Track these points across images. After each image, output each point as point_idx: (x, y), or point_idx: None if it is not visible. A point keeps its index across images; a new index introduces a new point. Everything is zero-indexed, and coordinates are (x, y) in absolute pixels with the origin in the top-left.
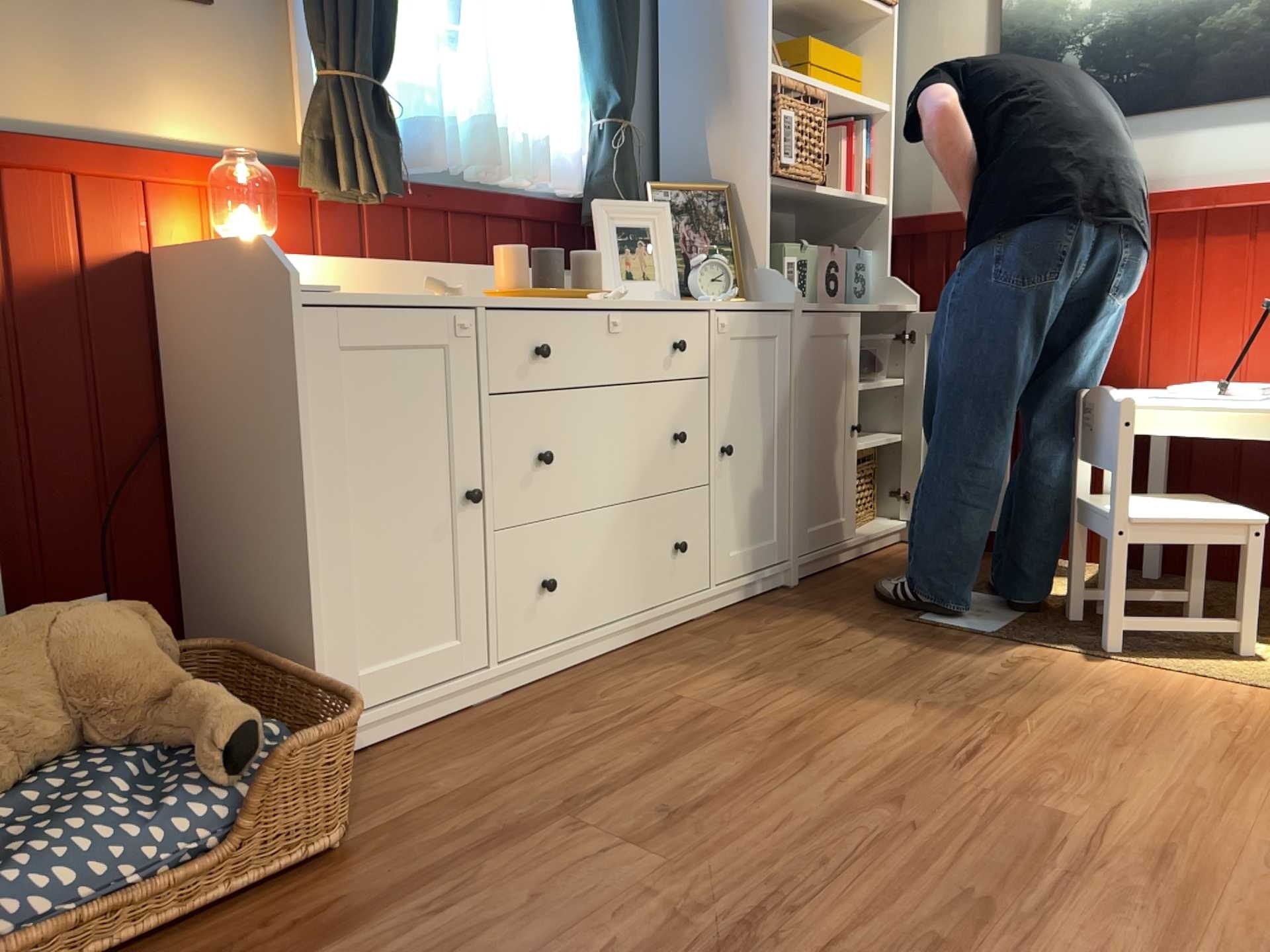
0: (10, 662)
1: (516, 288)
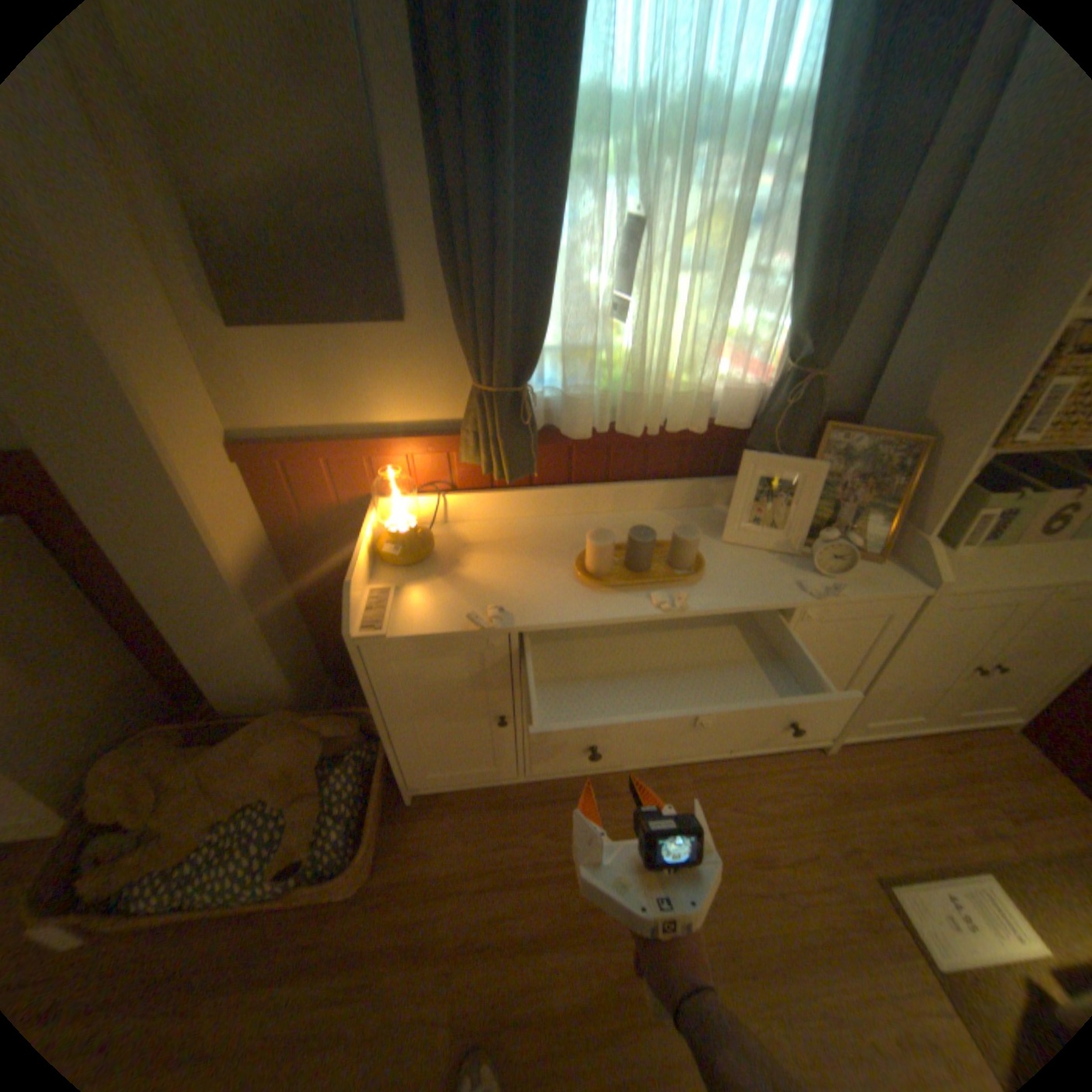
0: (237, 766)
1: (592, 576)
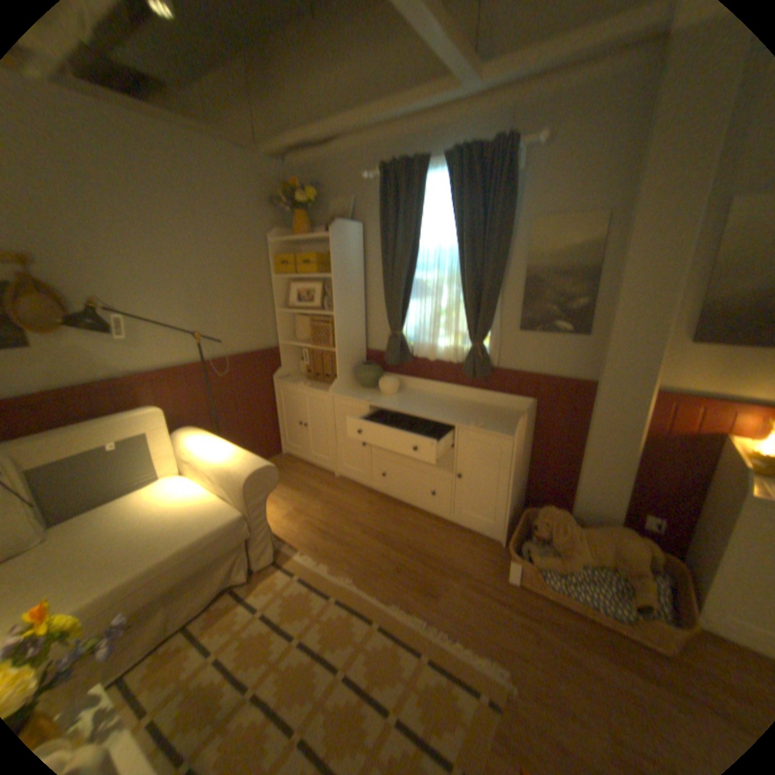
0: (609, 542)
1: None
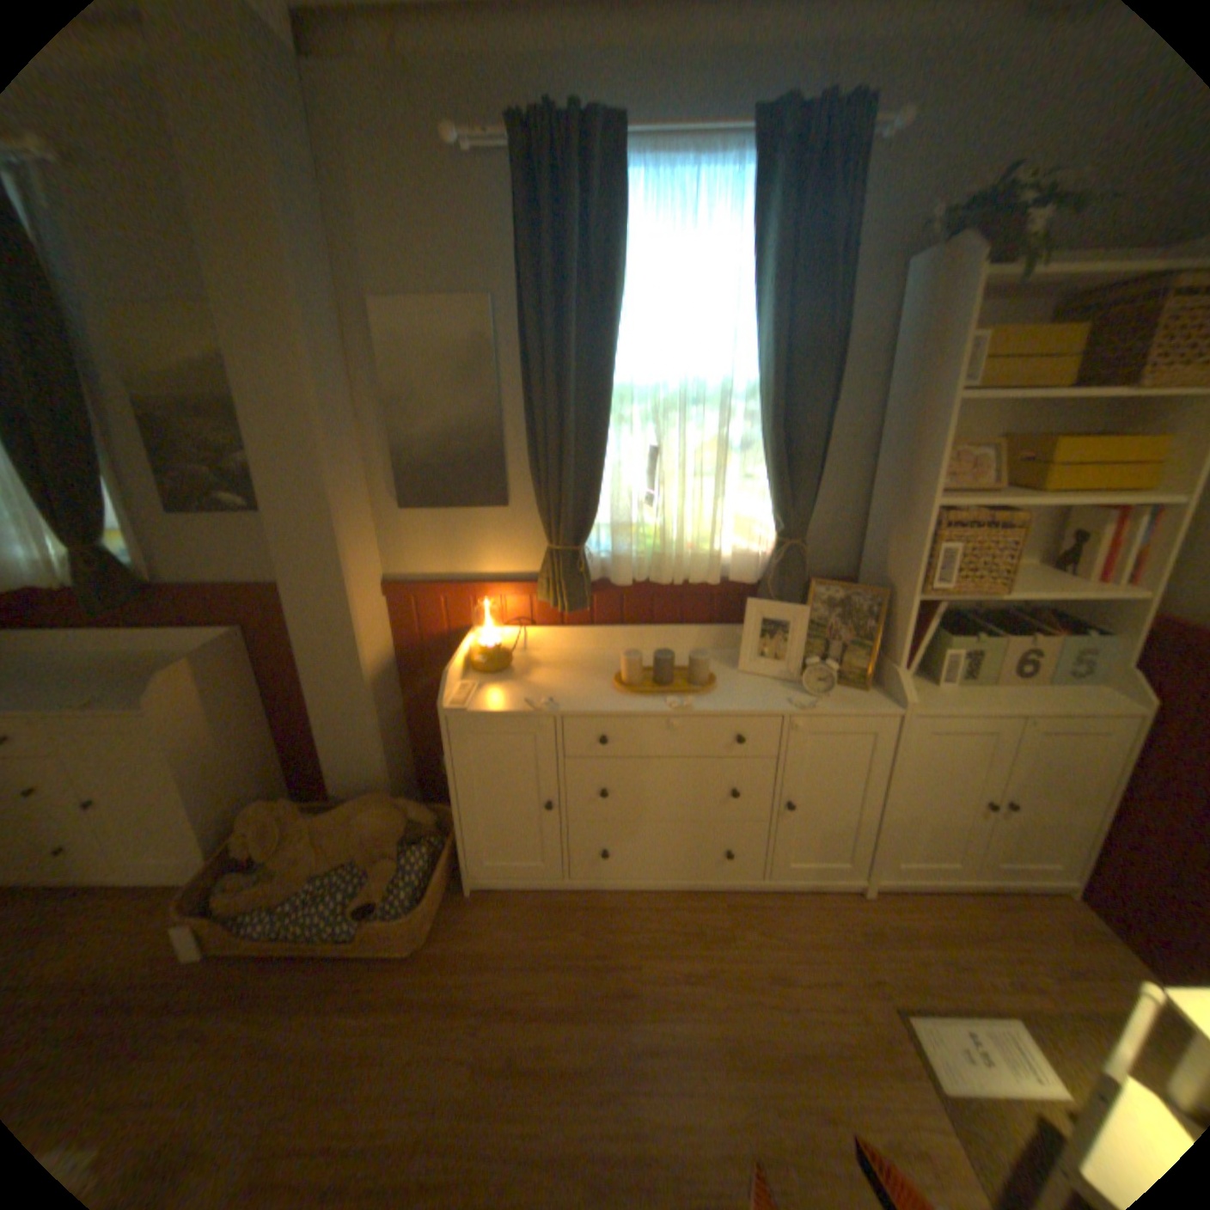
0: (339, 828)
1: (624, 684)
